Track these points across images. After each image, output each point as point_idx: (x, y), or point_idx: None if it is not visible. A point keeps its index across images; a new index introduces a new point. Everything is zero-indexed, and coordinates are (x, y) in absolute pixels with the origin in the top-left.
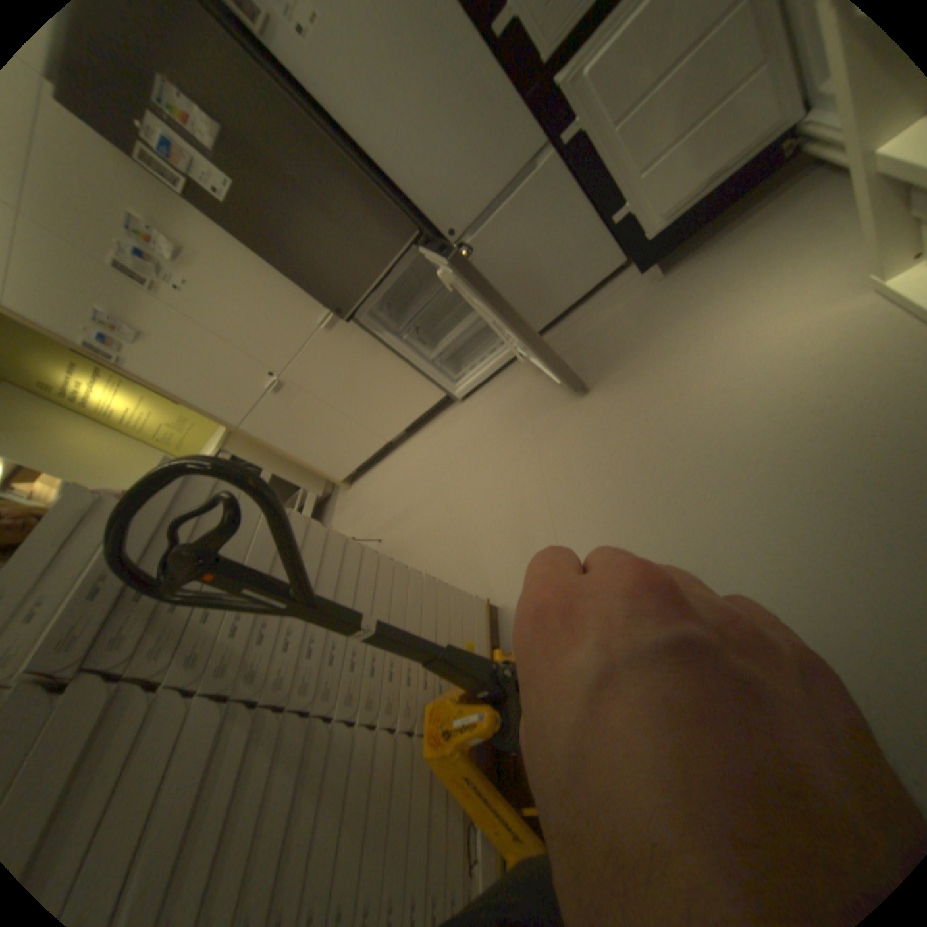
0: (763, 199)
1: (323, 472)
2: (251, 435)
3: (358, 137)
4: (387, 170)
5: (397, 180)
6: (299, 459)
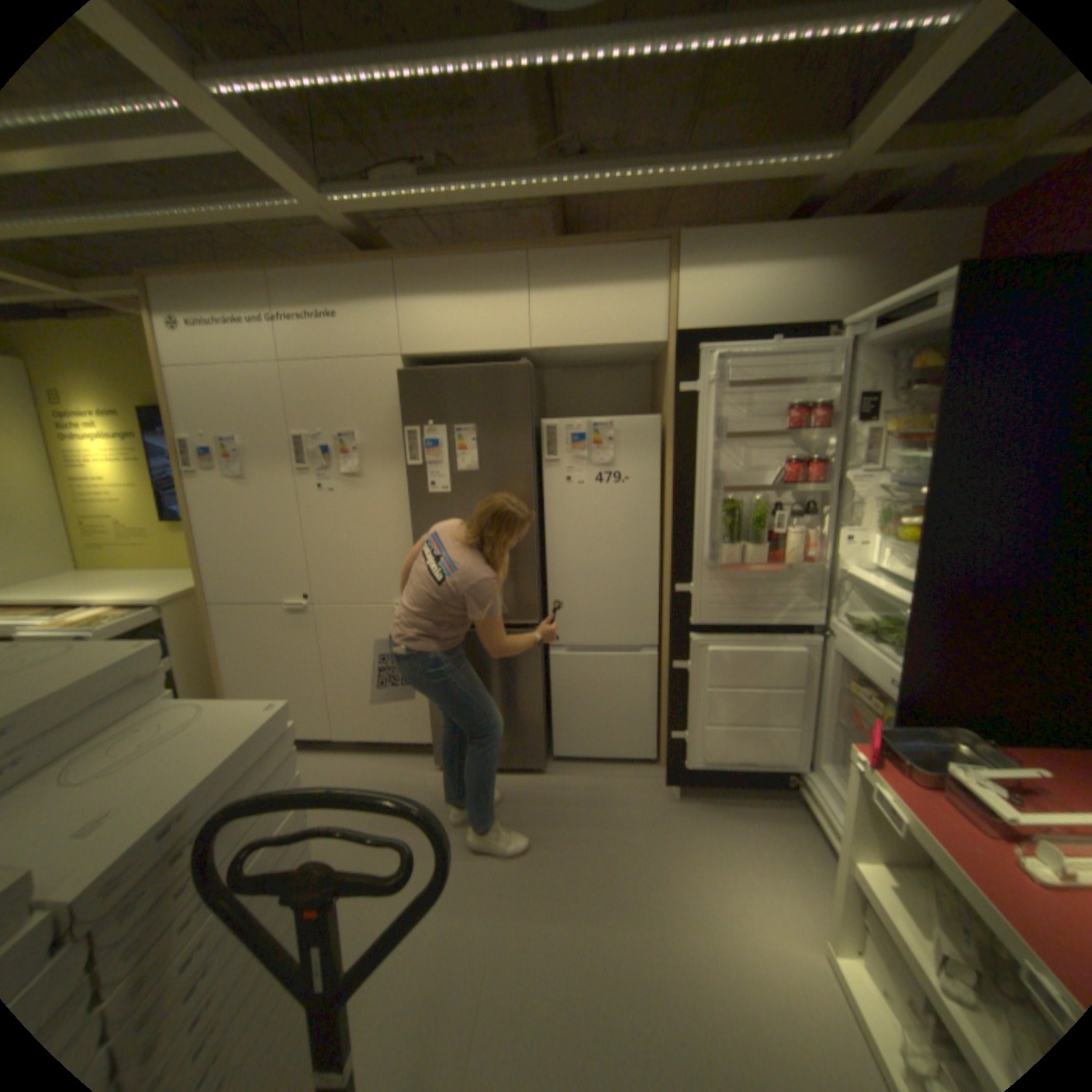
0: (764, 805)
1: None
2: (208, 620)
3: (549, 543)
4: (547, 570)
5: (548, 580)
6: (220, 679)
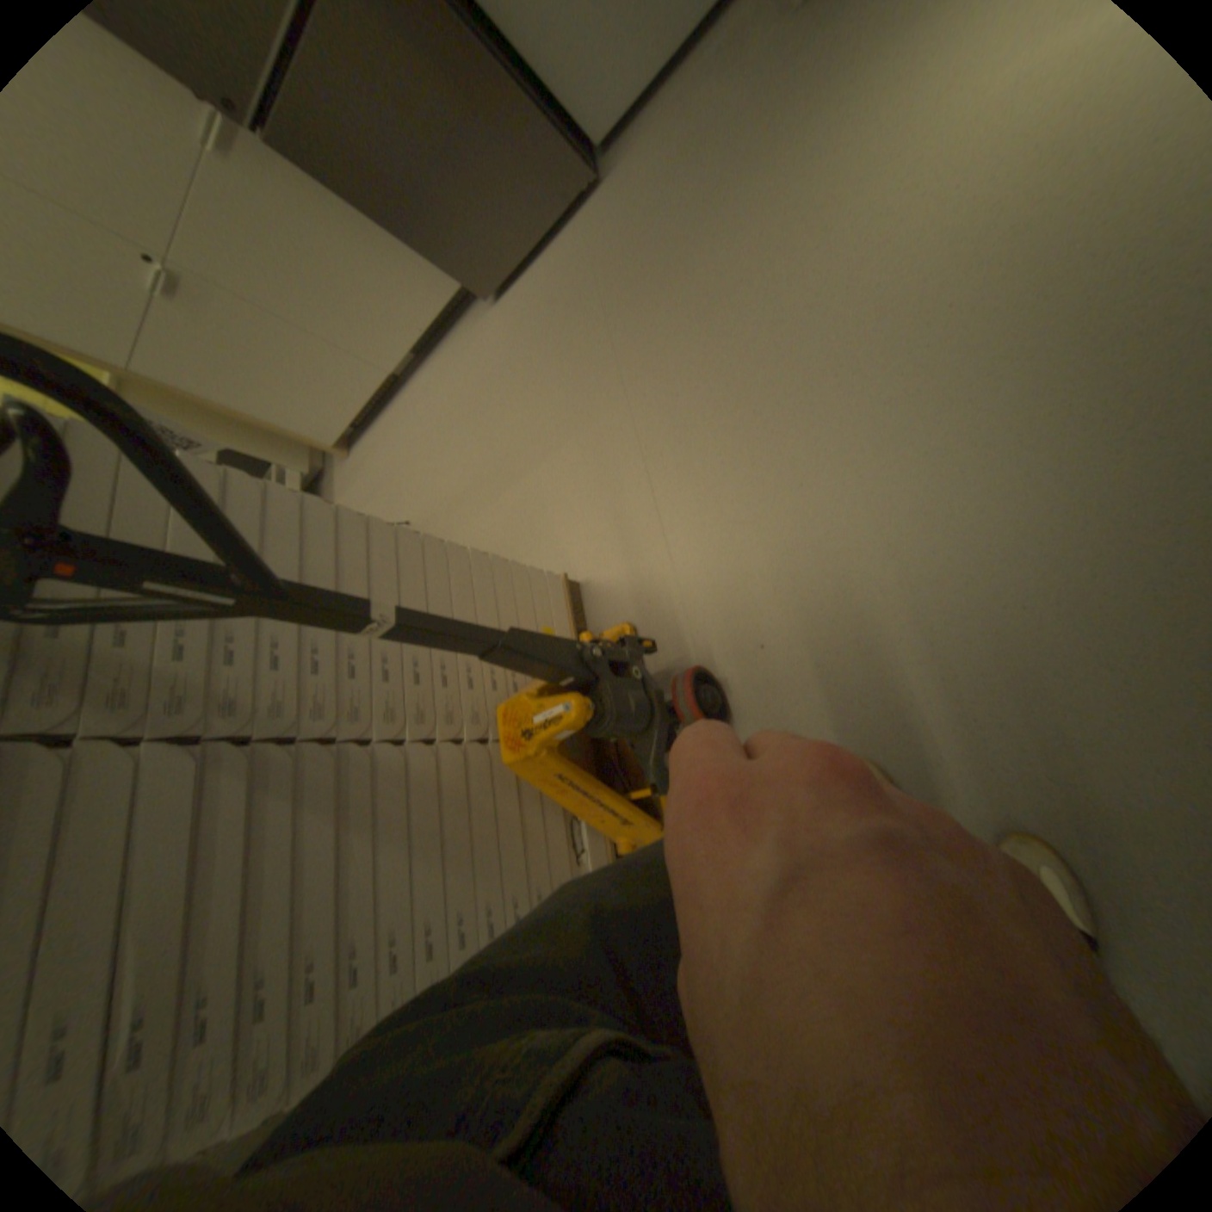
0: None
1: (299, 435)
2: (156, 383)
3: None
4: None
5: None
6: (253, 418)
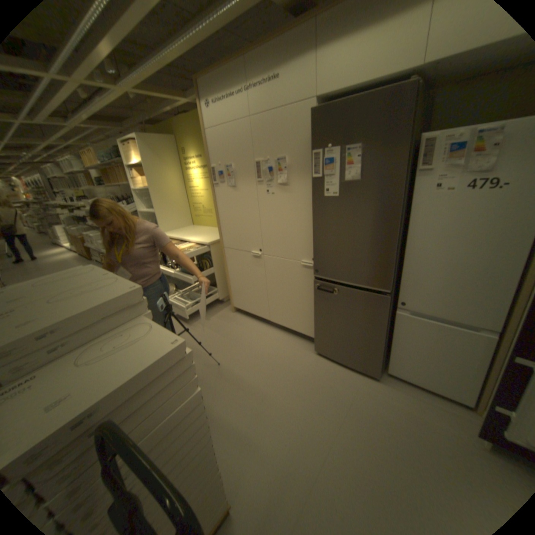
0: None
1: (231, 295)
2: (224, 255)
3: (411, 236)
4: (406, 256)
5: (405, 262)
6: (229, 281)
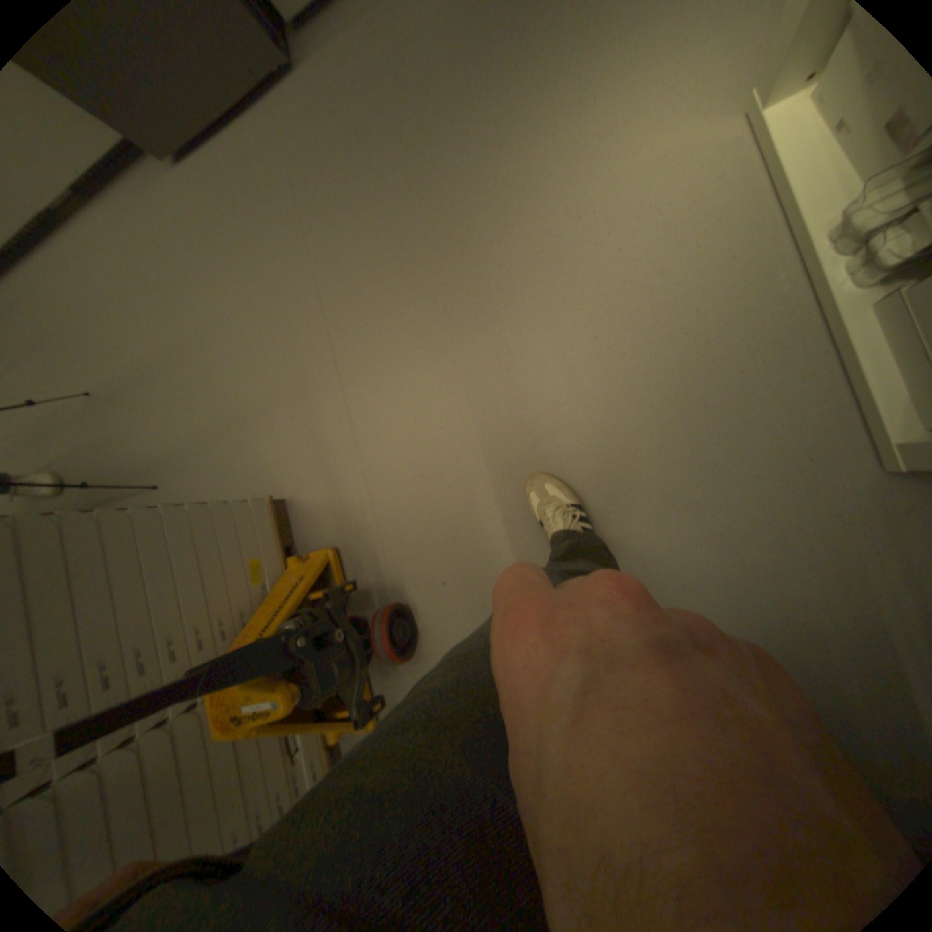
0: None
1: None
2: None
3: None
4: None
5: None
6: None
